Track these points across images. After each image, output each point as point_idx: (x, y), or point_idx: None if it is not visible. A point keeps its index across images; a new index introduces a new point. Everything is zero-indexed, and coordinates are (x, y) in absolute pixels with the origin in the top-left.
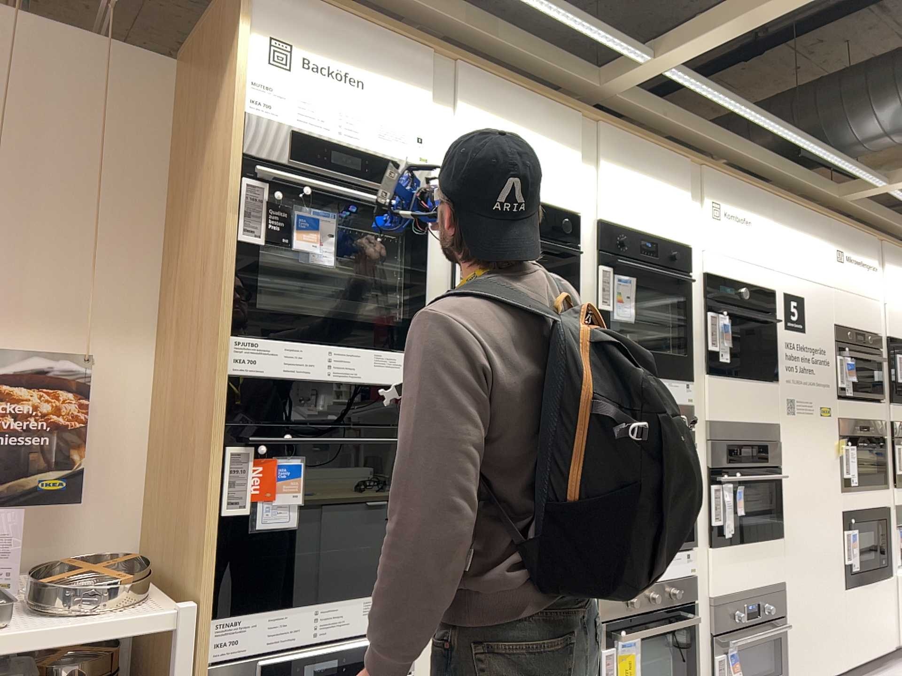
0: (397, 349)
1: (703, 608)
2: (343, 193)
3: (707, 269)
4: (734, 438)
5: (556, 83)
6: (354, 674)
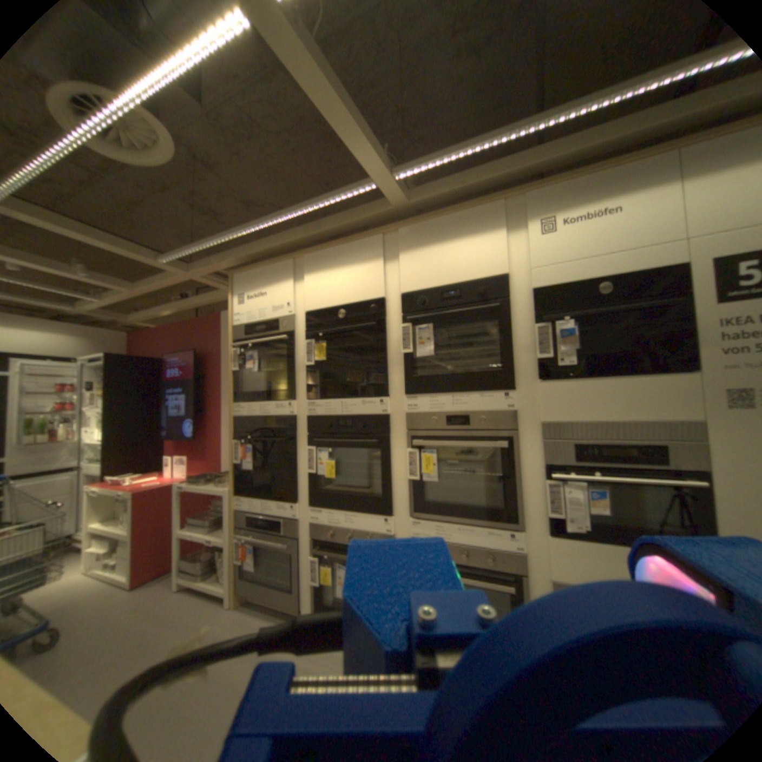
0: (283, 399)
1: (542, 586)
2: (253, 342)
3: (535, 283)
4: (590, 437)
5: (371, 221)
6: (275, 531)
